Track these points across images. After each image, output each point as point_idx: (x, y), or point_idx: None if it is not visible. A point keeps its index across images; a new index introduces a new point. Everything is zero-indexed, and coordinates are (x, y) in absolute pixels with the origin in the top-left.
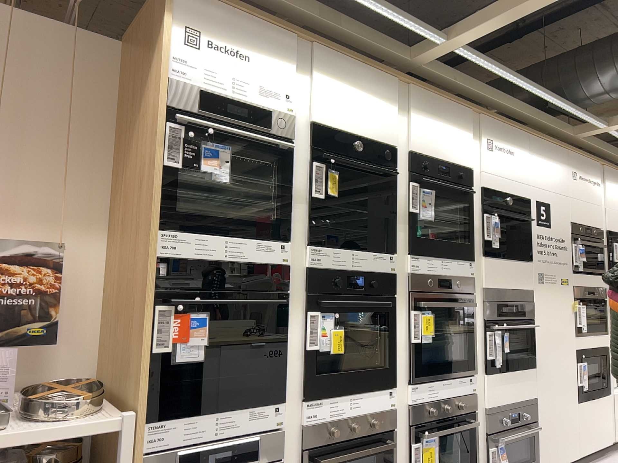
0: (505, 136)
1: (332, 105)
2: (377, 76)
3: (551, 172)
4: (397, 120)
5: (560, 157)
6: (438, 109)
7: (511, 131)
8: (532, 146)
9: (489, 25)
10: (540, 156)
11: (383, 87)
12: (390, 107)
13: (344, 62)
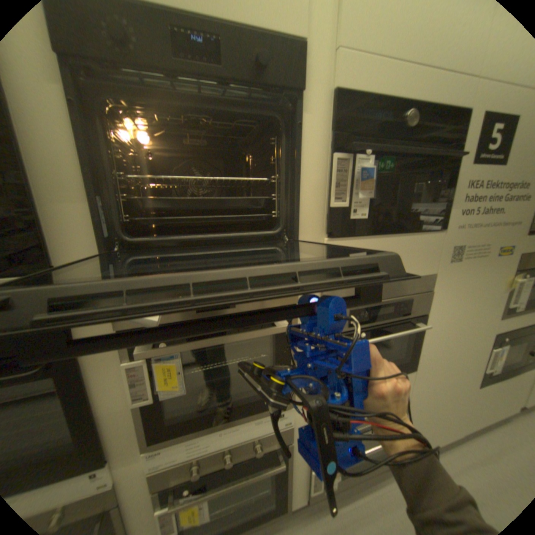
0: None
1: None
2: None
3: None
4: None
5: None
6: None
7: None
8: None
9: None
10: None
11: None
12: None
13: None
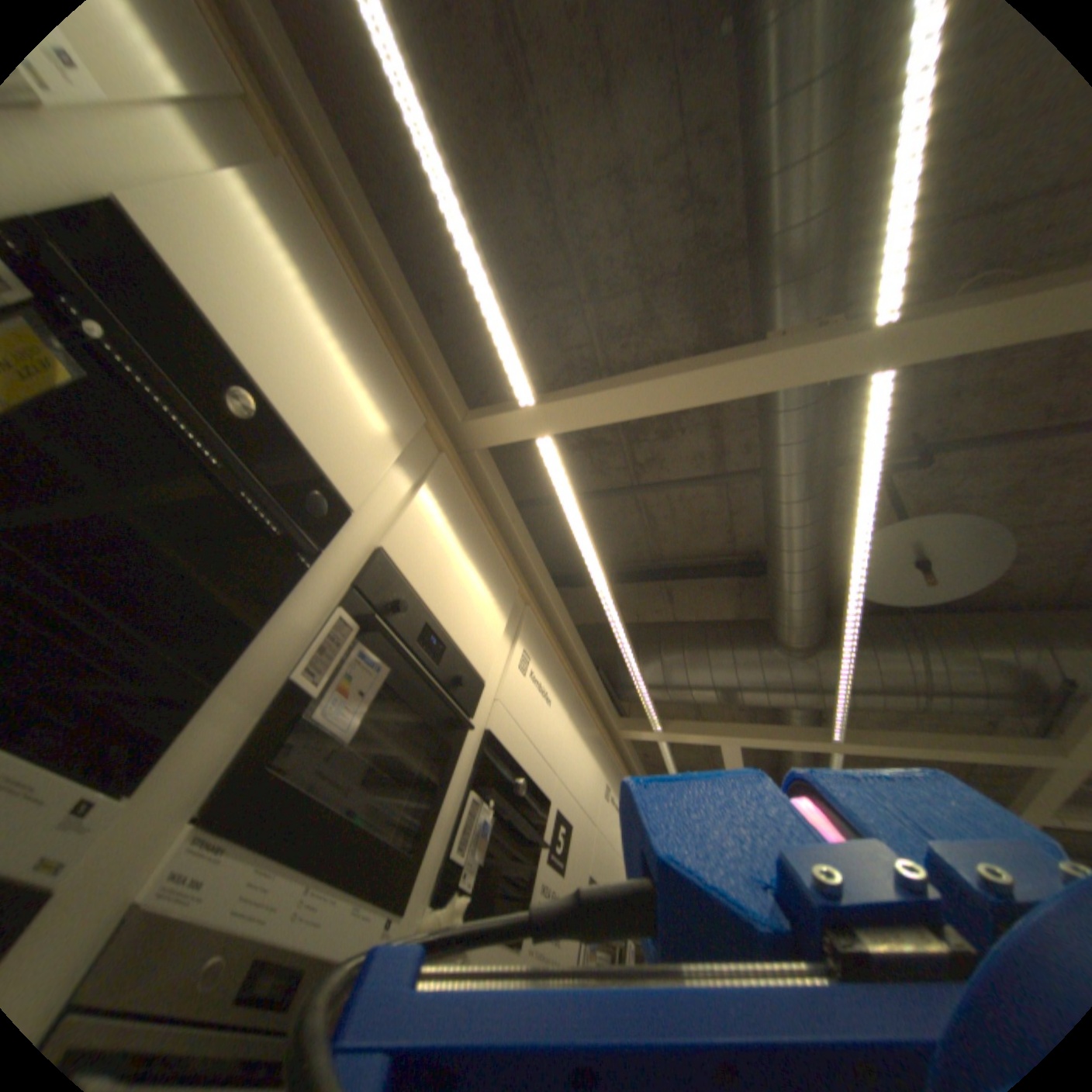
0: (548, 668)
1: (225, 268)
2: (386, 374)
3: (585, 770)
4: (383, 479)
5: (599, 753)
6: (468, 536)
7: (555, 666)
8: (573, 710)
9: (616, 394)
10: (579, 733)
11: (387, 400)
12: (382, 442)
13: (328, 272)
